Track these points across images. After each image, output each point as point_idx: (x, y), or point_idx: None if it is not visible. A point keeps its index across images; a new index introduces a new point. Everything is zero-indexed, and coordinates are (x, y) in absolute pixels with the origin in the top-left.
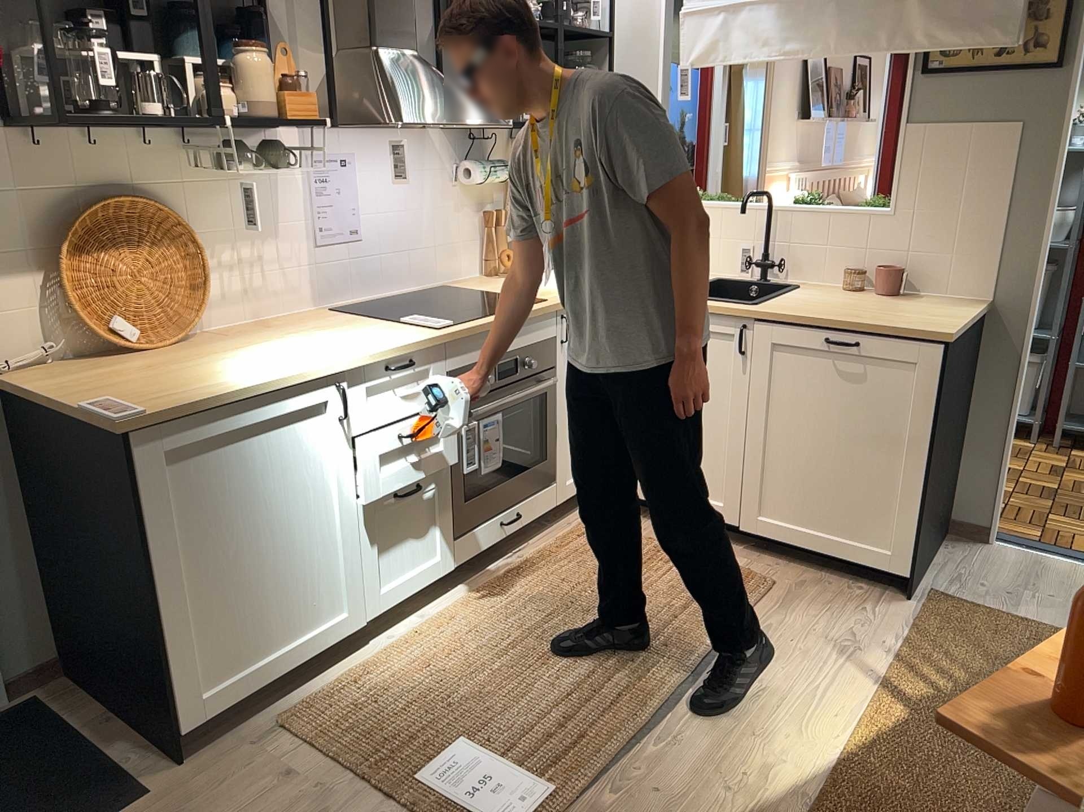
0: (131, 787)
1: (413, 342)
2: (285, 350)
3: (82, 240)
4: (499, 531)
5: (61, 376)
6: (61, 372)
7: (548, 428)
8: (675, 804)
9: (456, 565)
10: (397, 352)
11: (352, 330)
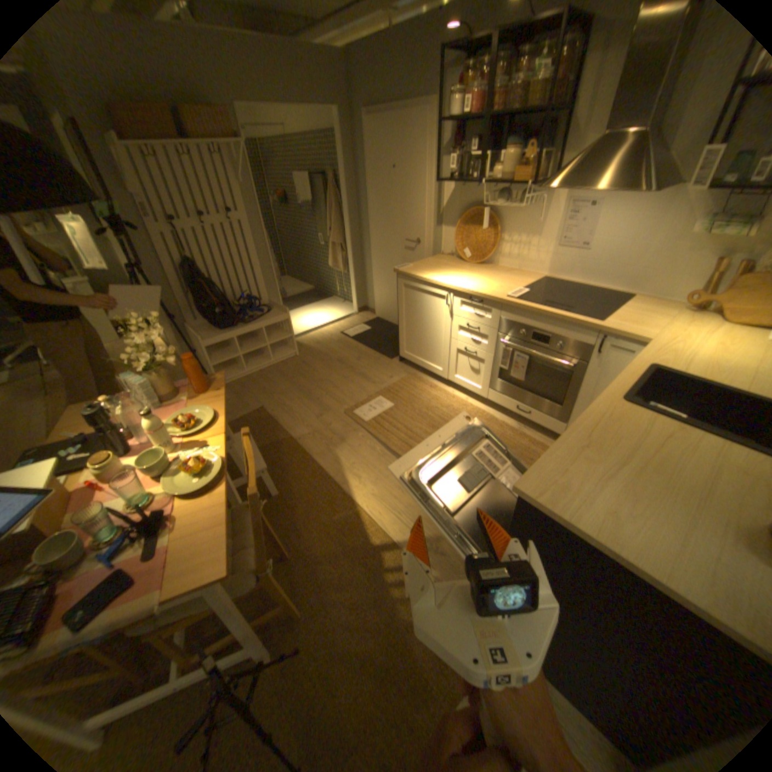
0: (393, 357)
1: (482, 294)
2: (467, 277)
3: (467, 220)
4: (514, 408)
5: (439, 259)
6: (444, 258)
7: (568, 392)
8: (352, 449)
9: (487, 398)
10: (472, 294)
11: (503, 283)
